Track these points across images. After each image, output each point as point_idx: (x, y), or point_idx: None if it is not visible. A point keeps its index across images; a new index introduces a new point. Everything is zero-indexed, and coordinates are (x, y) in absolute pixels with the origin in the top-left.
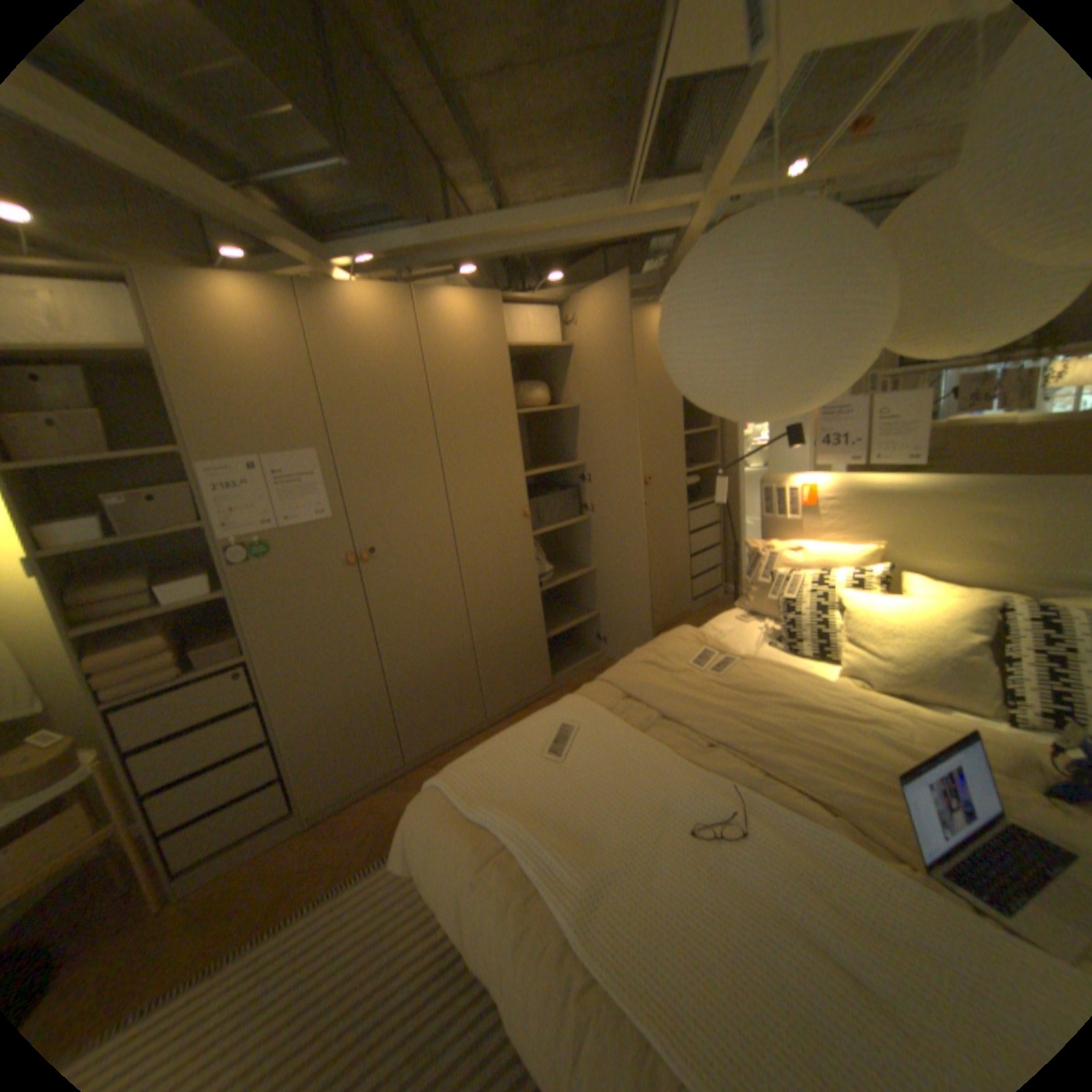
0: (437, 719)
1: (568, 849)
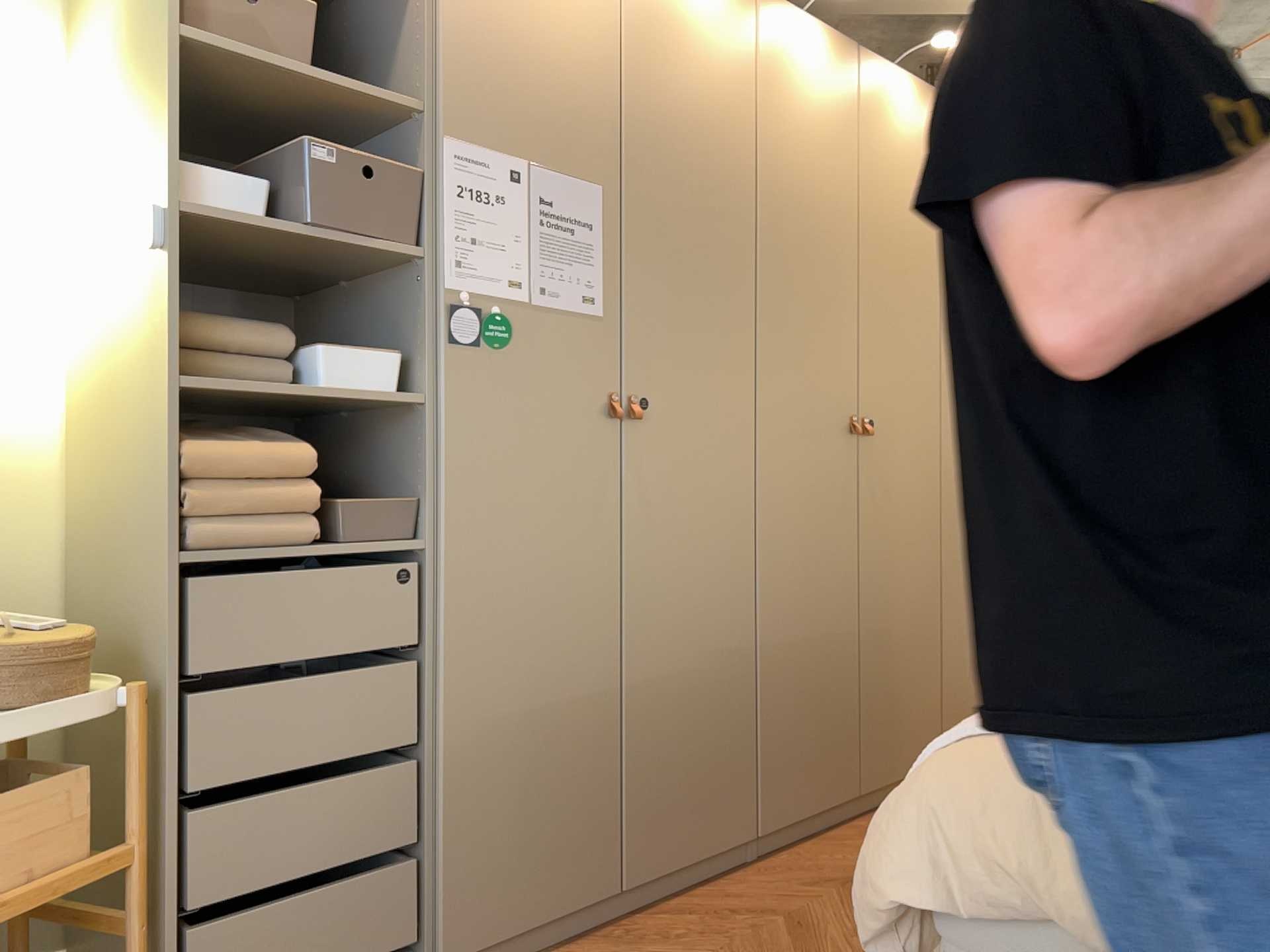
0: (687, 802)
1: None
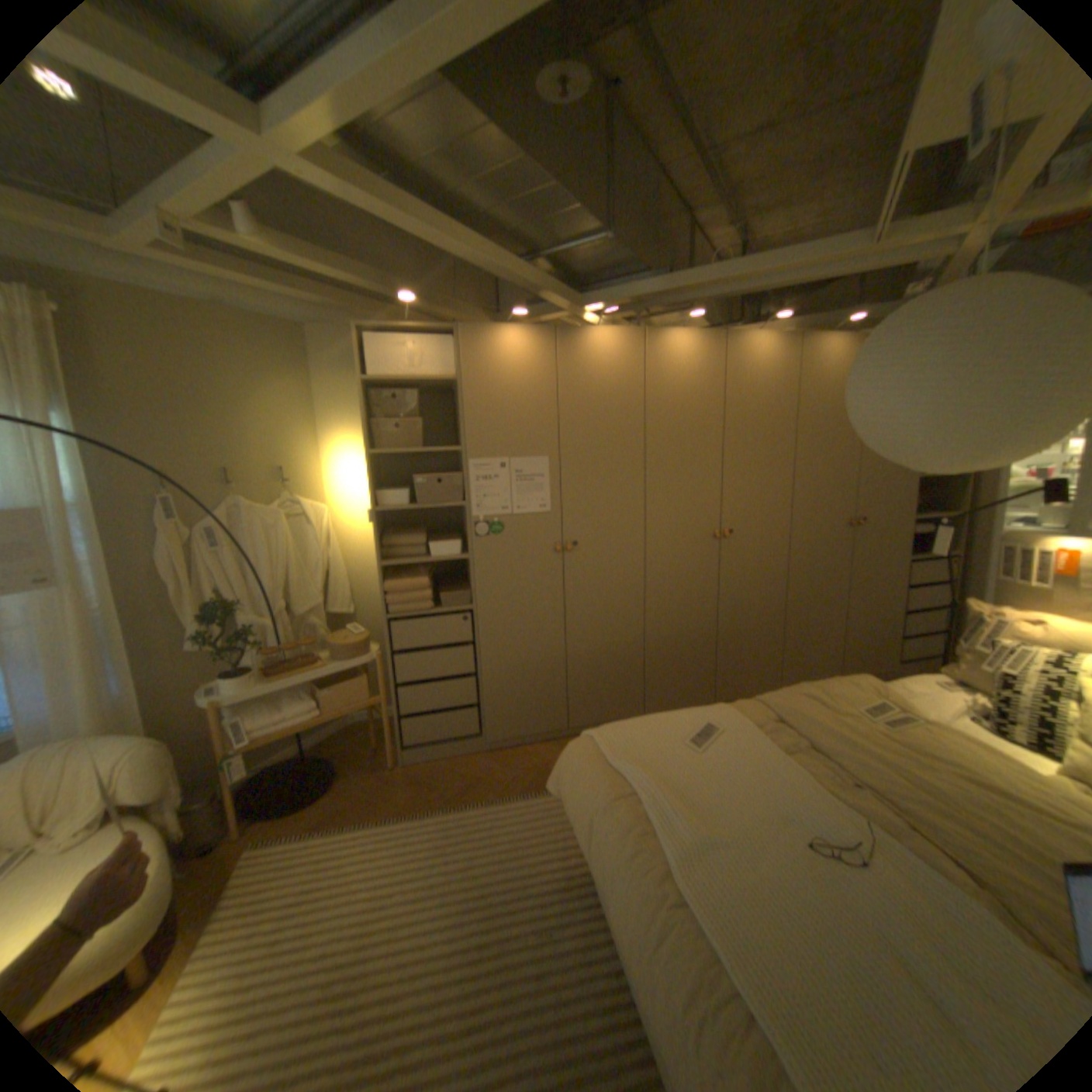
0: (602, 700)
1: (688, 813)
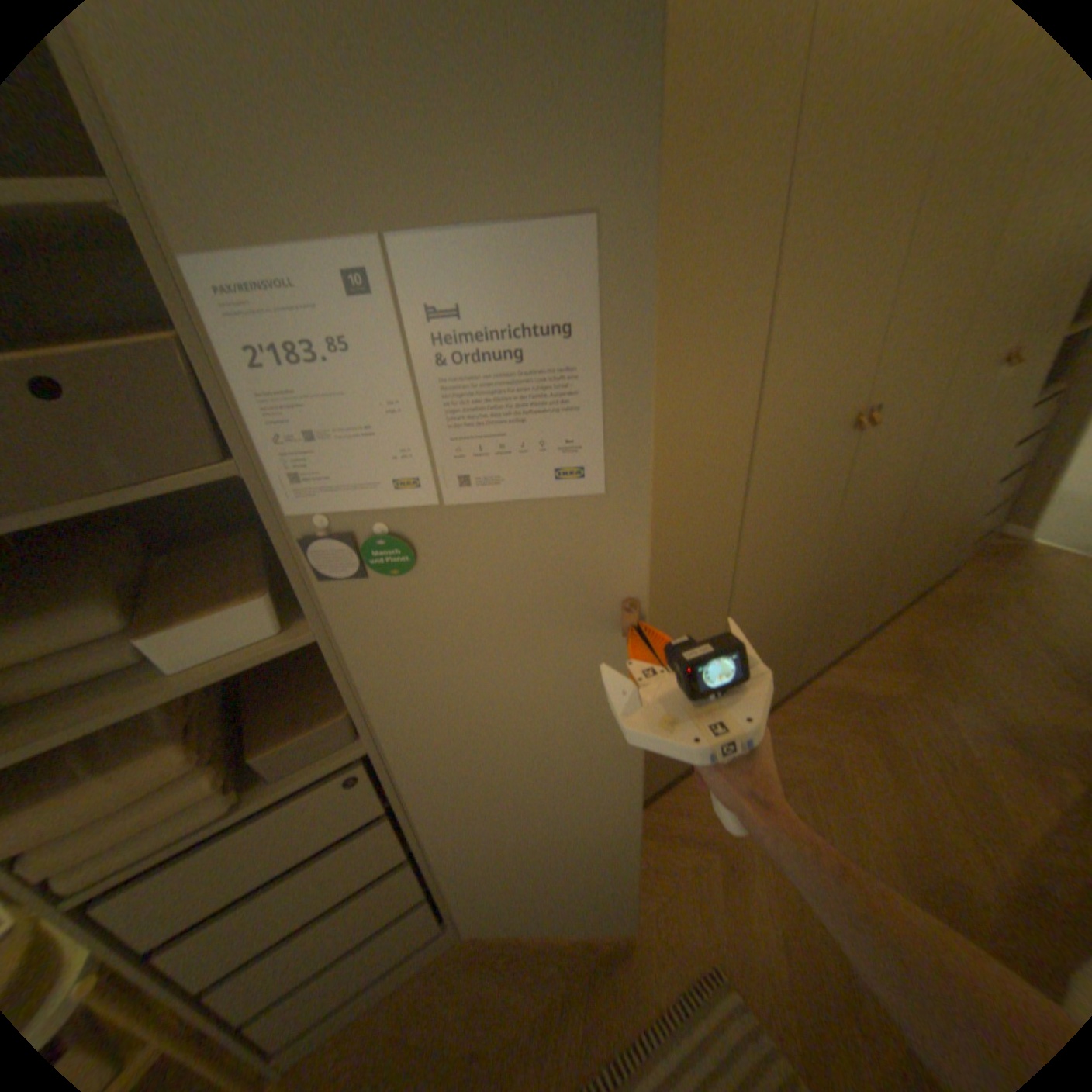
0: (653, 766)
1: None
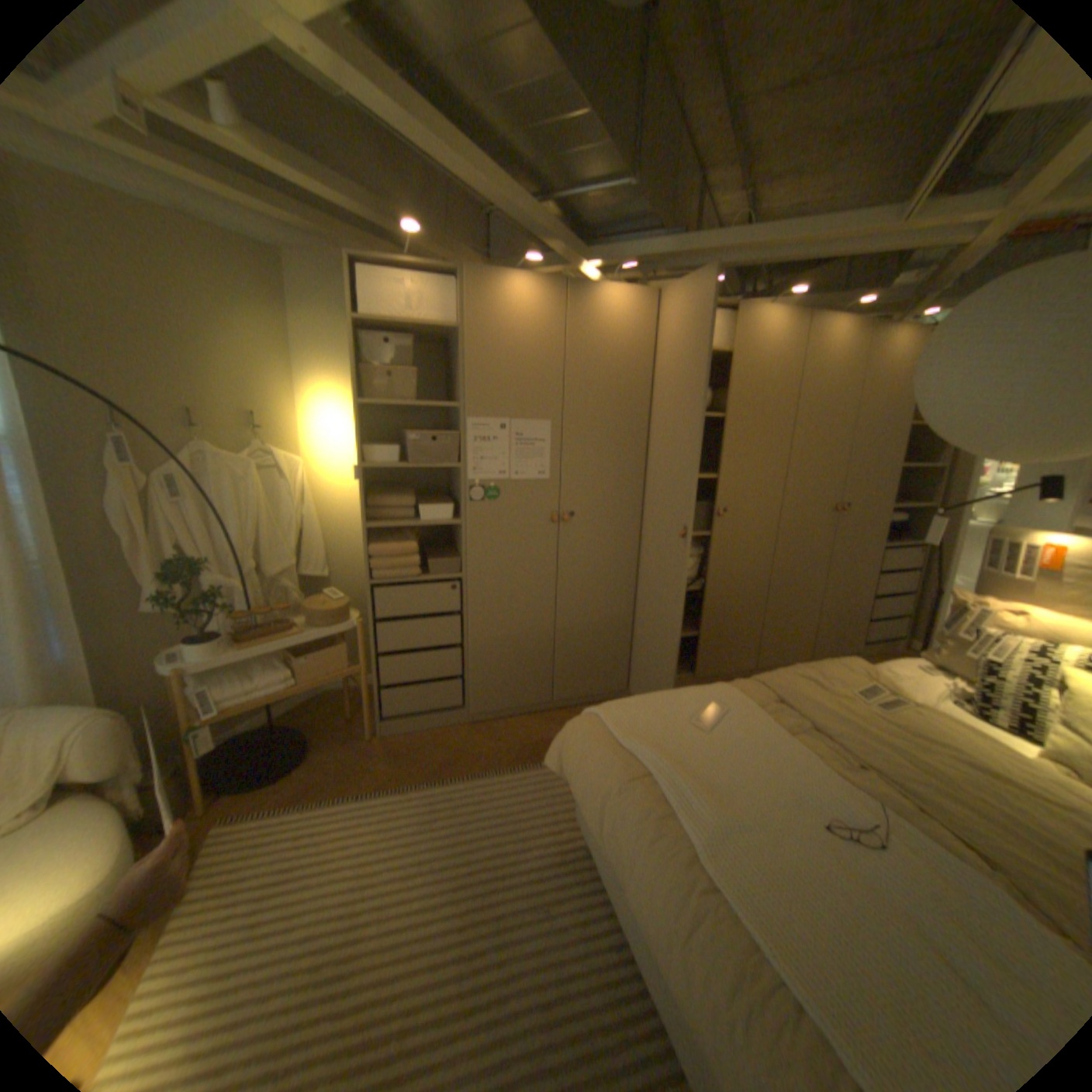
0: (587, 674)
1: (707, 795)
